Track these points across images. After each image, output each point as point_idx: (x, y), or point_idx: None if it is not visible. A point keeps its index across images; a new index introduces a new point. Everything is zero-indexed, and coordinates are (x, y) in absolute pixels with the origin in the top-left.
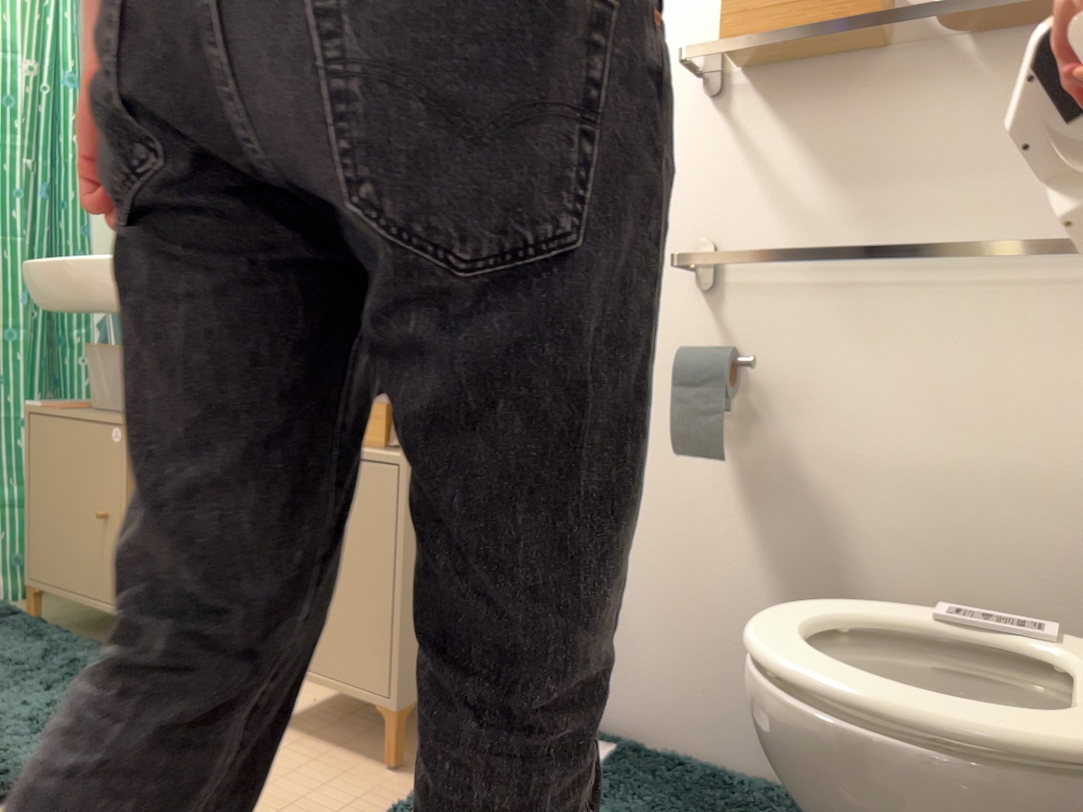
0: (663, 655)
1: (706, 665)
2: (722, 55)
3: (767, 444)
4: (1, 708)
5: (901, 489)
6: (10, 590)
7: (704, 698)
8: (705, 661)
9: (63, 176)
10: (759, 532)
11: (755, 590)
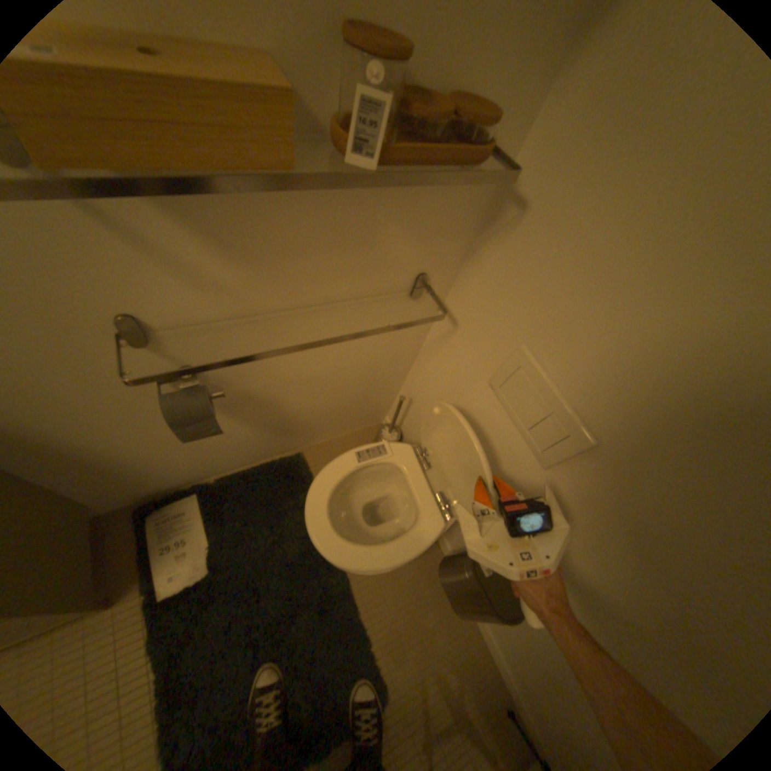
0: (198, 462)
1: (223, 454)
2: None
3: (229, 393)
4: None
5: (304, 383)
6: None
7: (225, 460)
8: (222, 454)
9: None
10: (235, 418)
11: (240, 431)
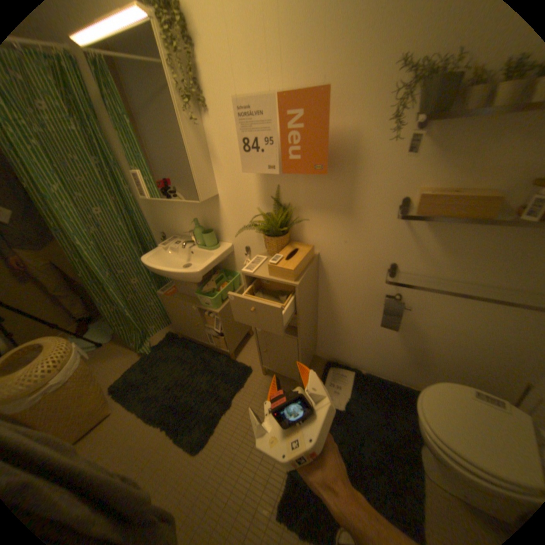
0: (367, 355)
1: (380, 358)
2: (410, 201)
3: (407, 318)
4: (197, 387)
5: (450, 335)
6: (165, 321)
7: (379, 364)
8: (380, 358)
9: (124, 196)
10: (401, 336)
11: (398, 348)
